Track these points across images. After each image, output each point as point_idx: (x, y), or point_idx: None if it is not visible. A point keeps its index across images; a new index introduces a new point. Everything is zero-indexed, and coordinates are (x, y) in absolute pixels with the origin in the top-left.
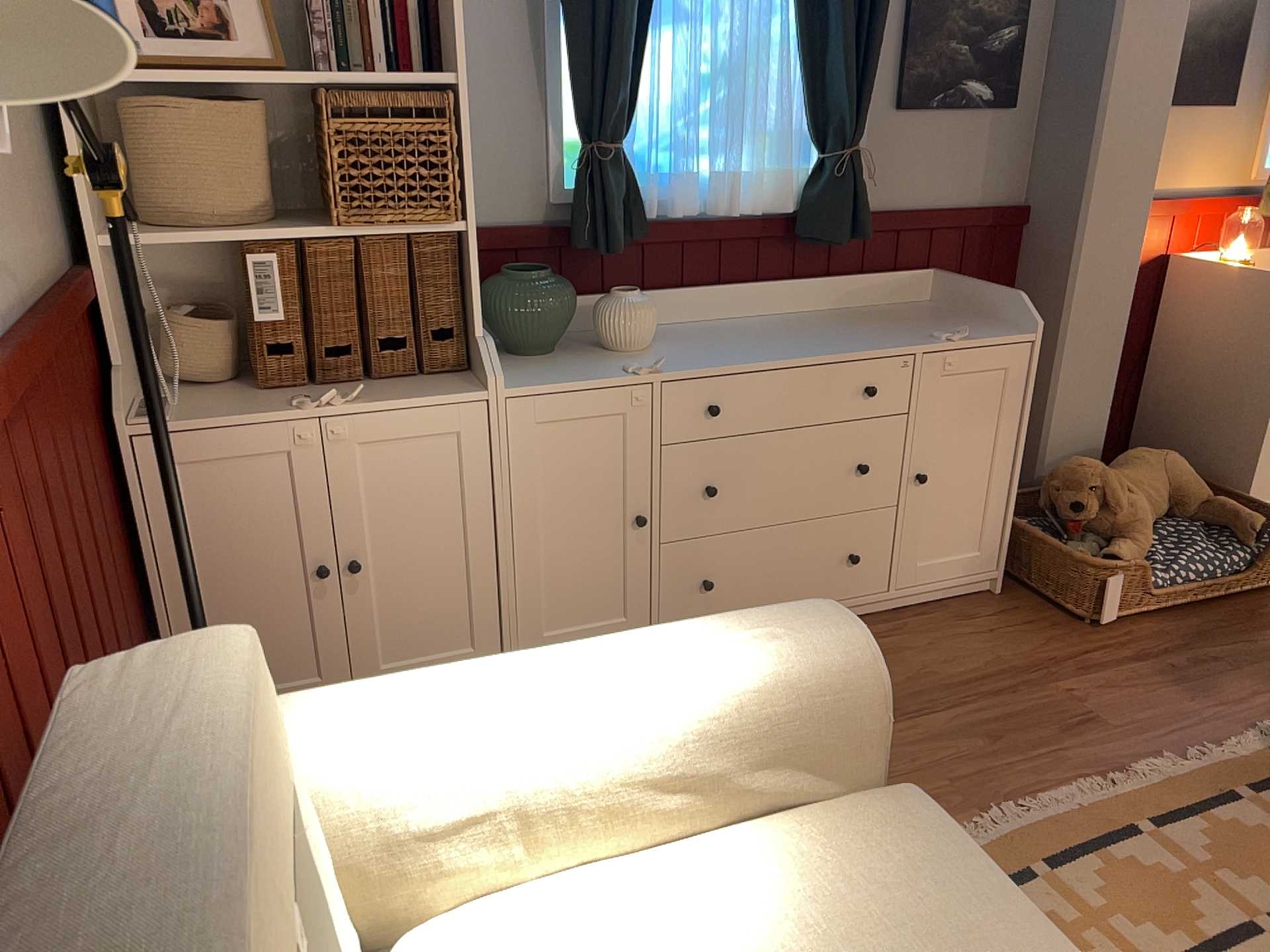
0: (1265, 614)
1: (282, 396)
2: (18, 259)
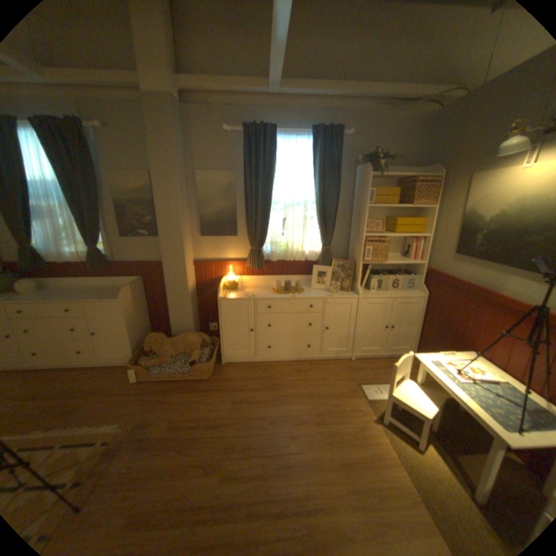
0: (186, 388)
1: None
2: None
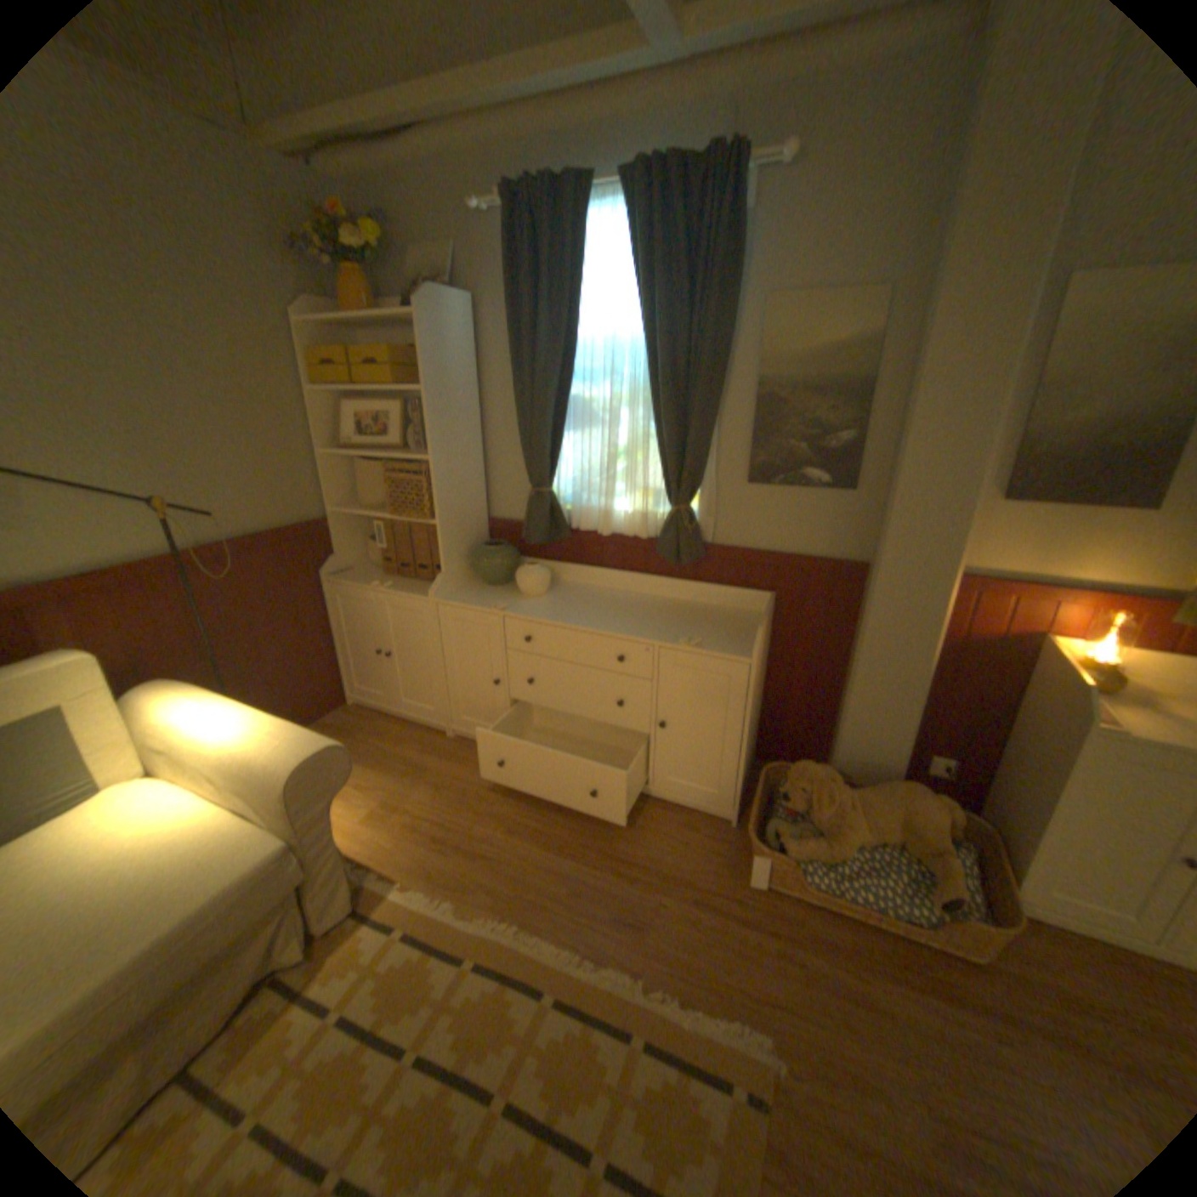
0: (922, 976)
1: (384, 578)
2: (250, 516)
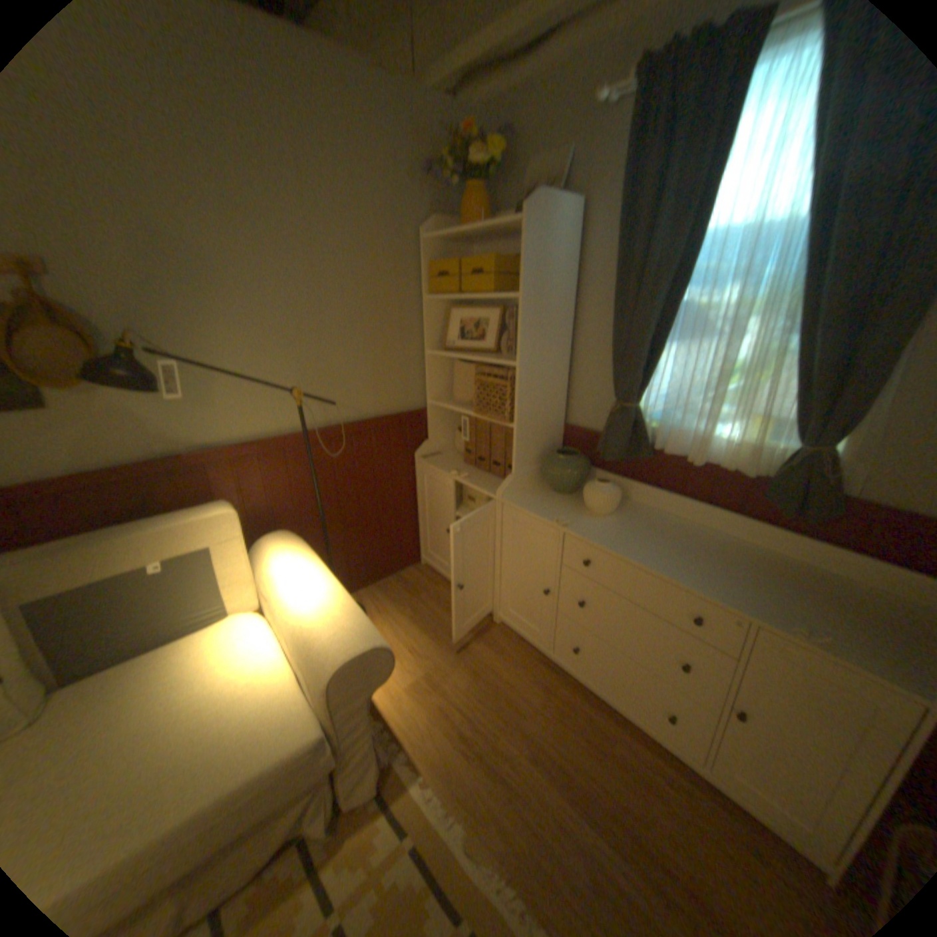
0: None
1: (463, 466)
2: (369, 404)
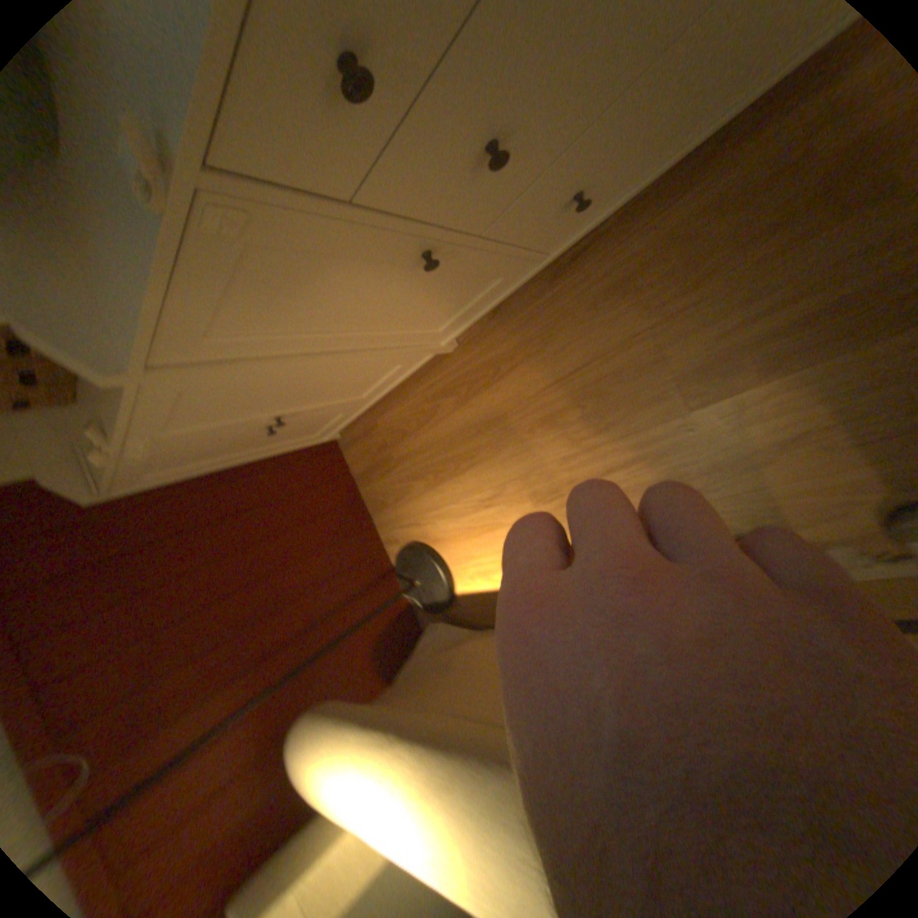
0: None
1: (83, 405)
2: None
